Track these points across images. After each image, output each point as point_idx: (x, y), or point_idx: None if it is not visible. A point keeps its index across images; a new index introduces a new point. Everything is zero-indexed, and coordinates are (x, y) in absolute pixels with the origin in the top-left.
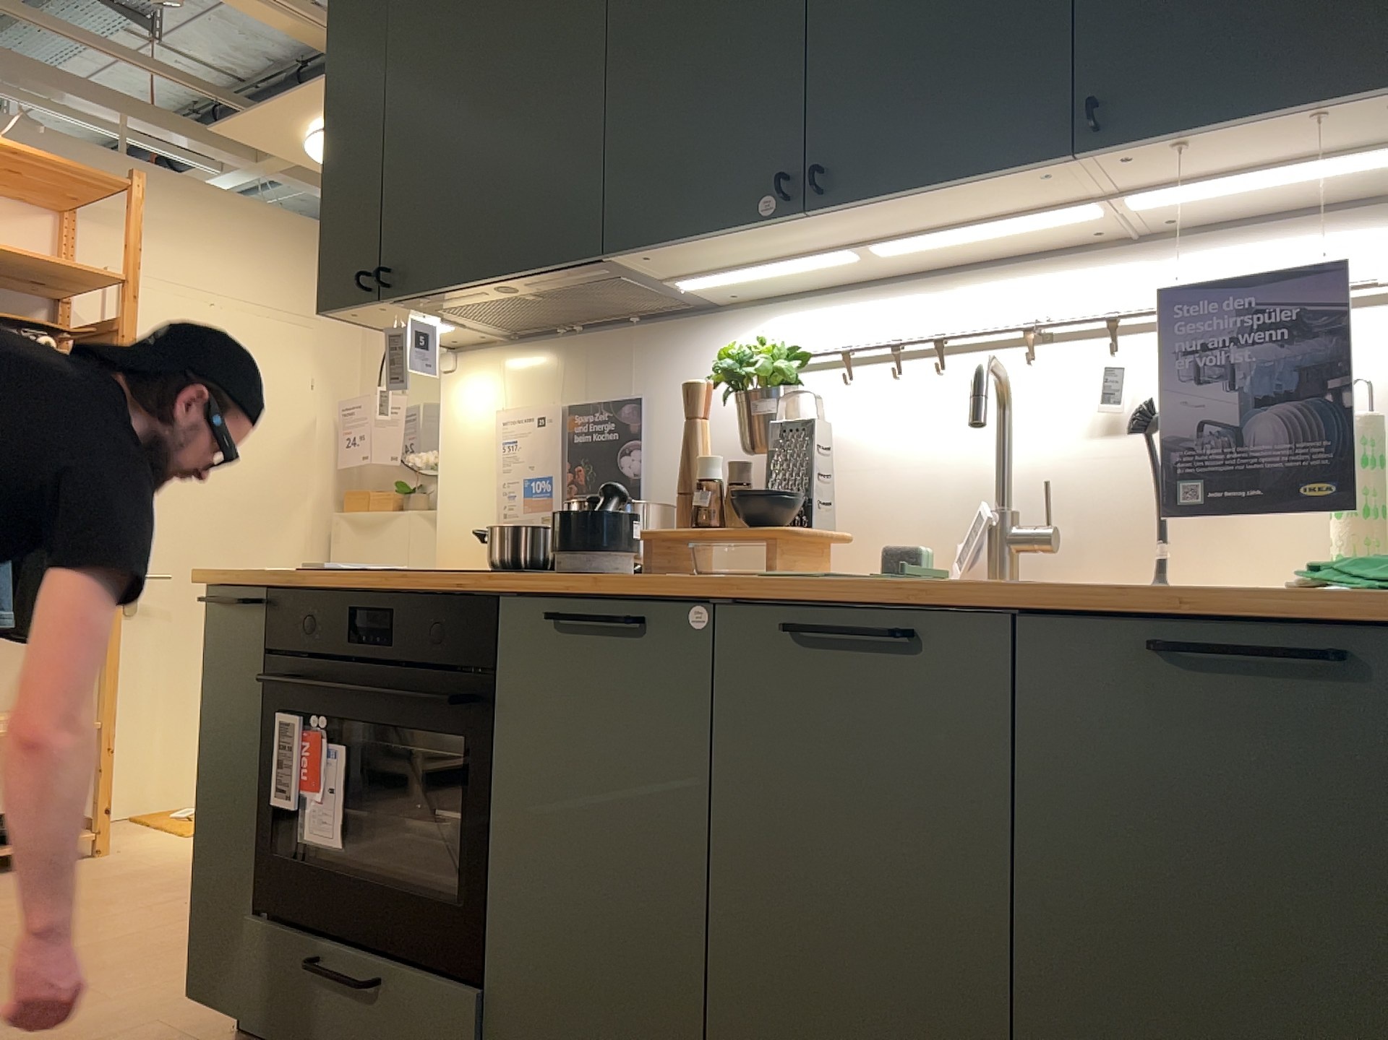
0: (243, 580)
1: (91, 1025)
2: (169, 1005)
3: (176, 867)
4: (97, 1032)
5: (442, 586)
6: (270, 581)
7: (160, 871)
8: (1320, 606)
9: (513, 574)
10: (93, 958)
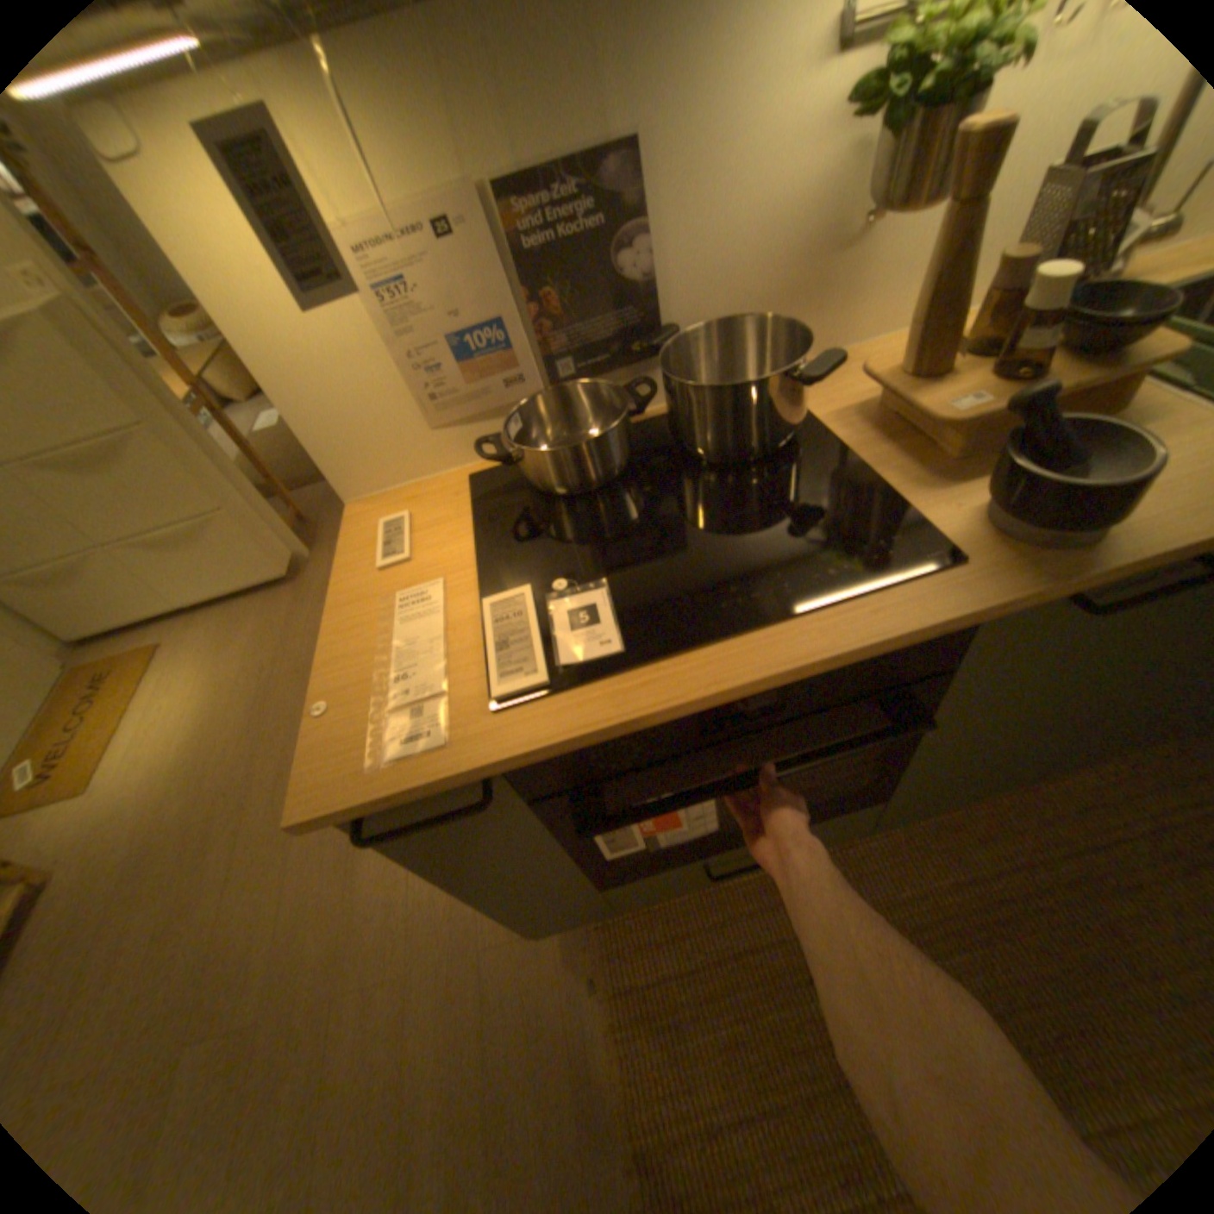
0: (443, 786)
1: (441, 1004)
2: (452, 930)
3: (155, 826)
4: (461, 1003)
5: (876, 632)
6: (491, 755)
7: (146, 842)
8: None
9: (955, 565)
10: (303, 961)
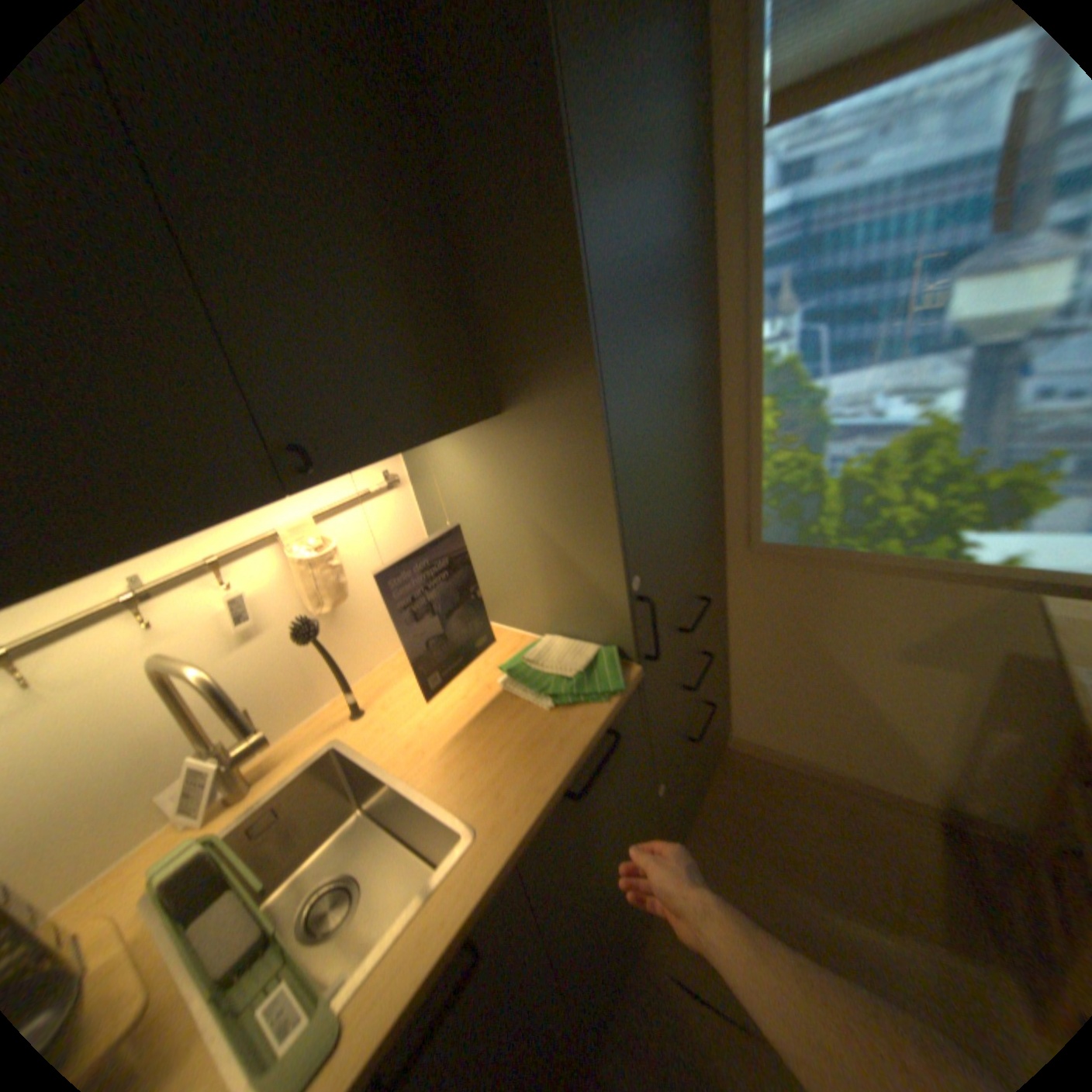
0: None
1: None
2: None
3: None
4: None
5: None
6: None
7: None
8: (607, 724)
9: None
10: None
